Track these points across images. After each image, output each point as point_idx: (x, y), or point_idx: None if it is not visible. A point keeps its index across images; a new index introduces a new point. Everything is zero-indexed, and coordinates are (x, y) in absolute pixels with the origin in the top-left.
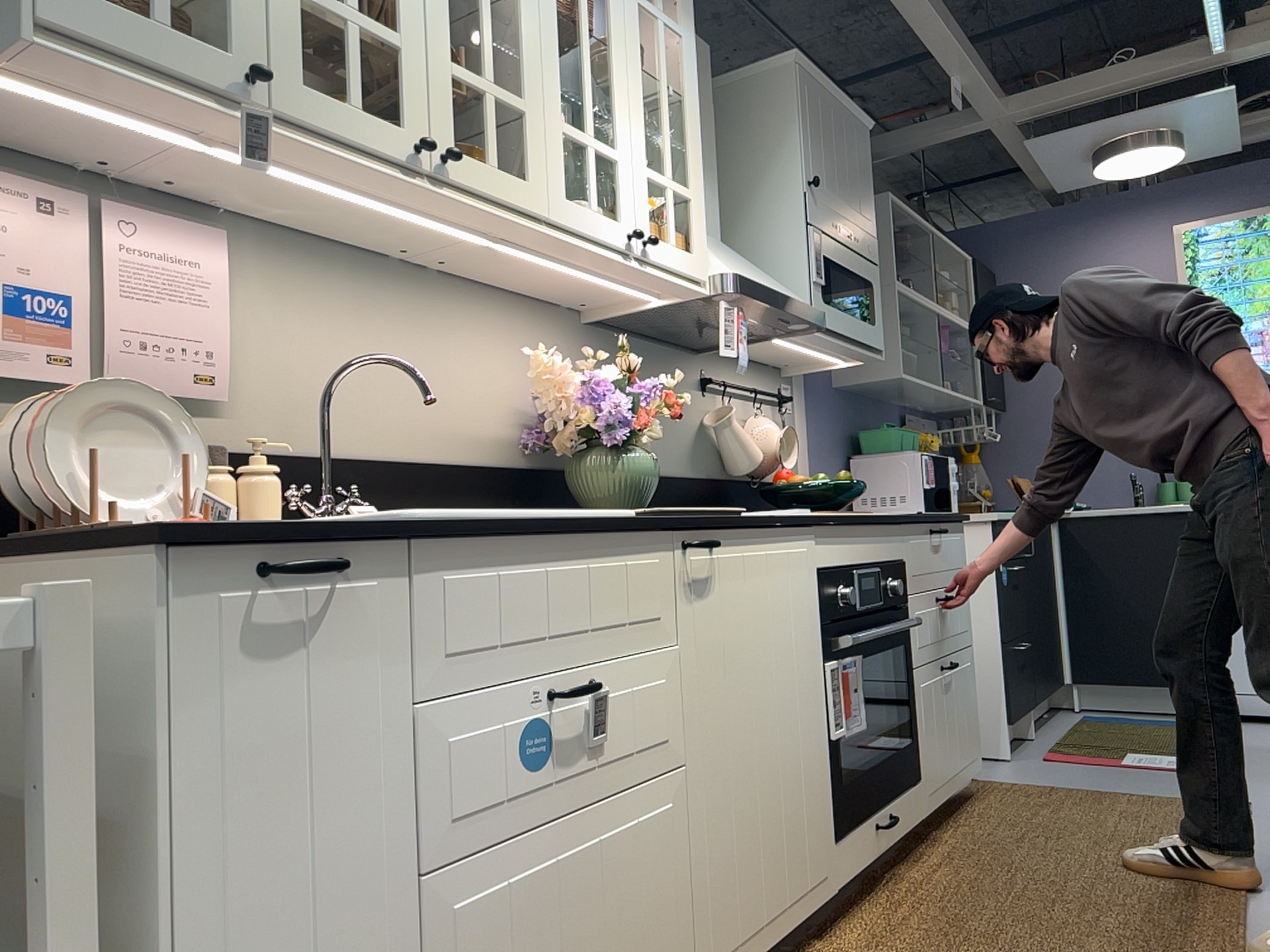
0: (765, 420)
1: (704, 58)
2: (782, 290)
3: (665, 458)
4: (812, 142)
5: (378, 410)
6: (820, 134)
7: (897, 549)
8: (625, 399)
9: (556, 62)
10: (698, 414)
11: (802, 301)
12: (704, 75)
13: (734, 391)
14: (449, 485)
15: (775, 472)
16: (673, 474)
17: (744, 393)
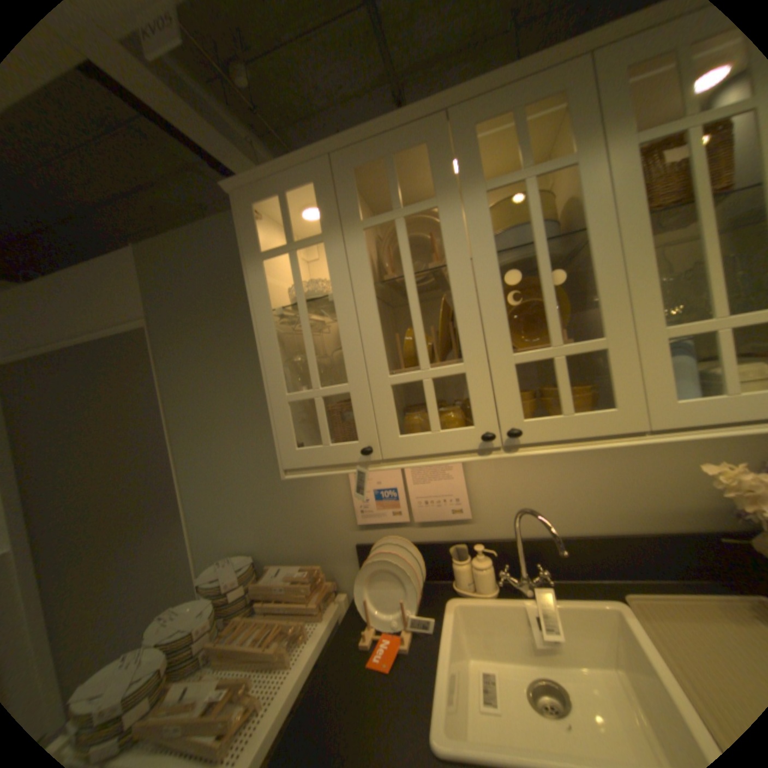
0: None
1: None
2: None
3: None
4: None
5: (575, 506)
6: None
7: None
8: None
9: (653, 273)
10: None
11: None
12: None
13: None
14: (646, 551)
15: None
16: None
17: None
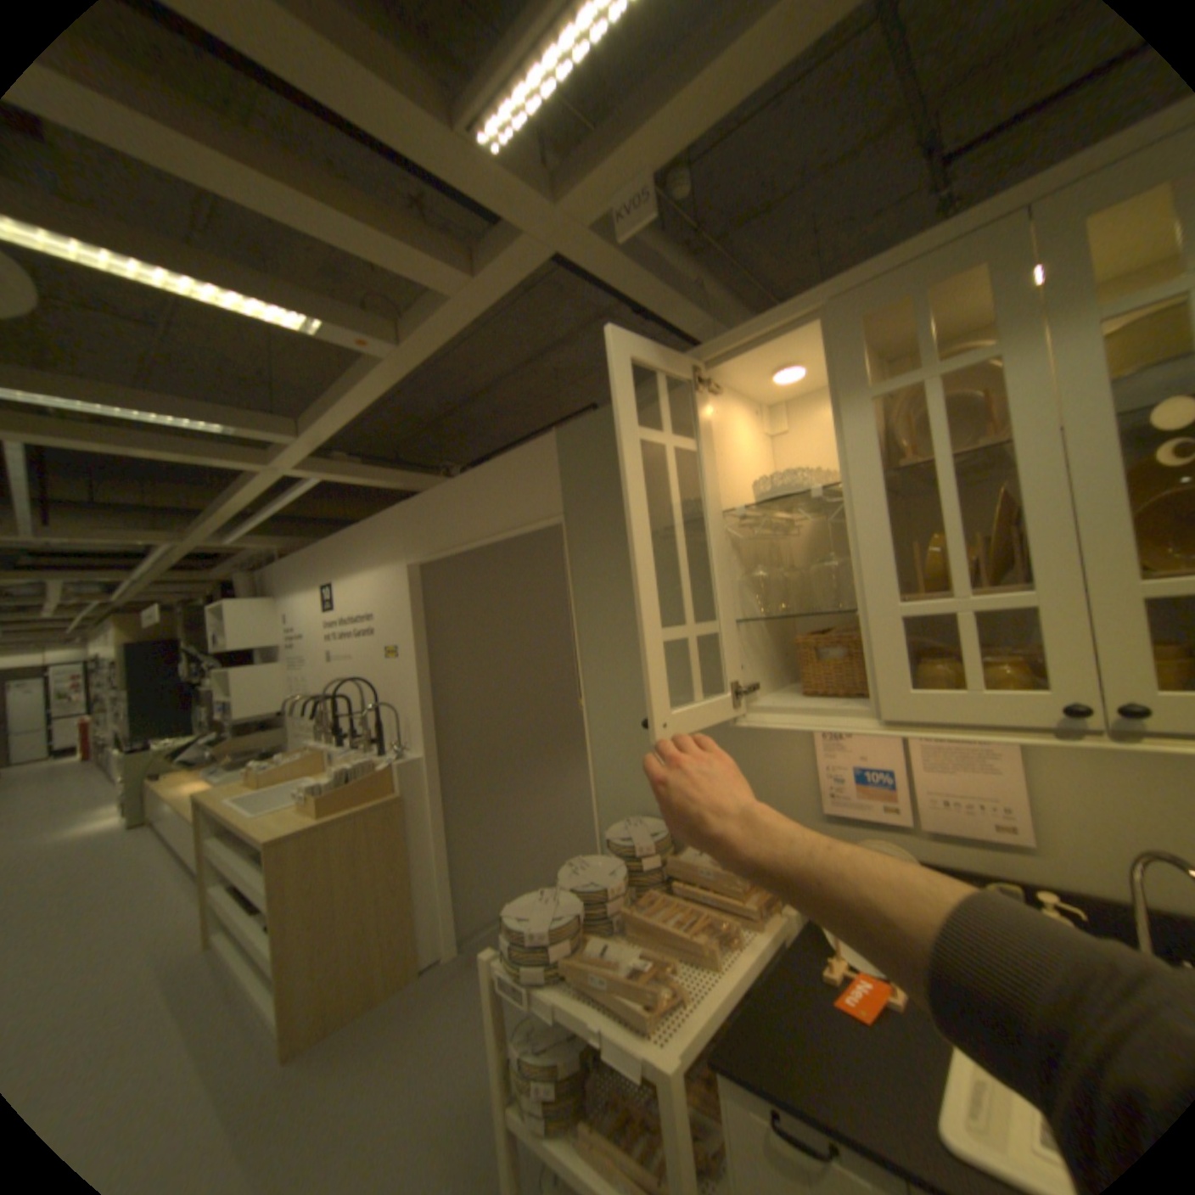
0: None
1: None
2: None
3: None
4: None
5: None
6: None
7: None
8: None
9: None
10: None
11: None
12: None
13: None
14: None
15: None
16: None
17: None
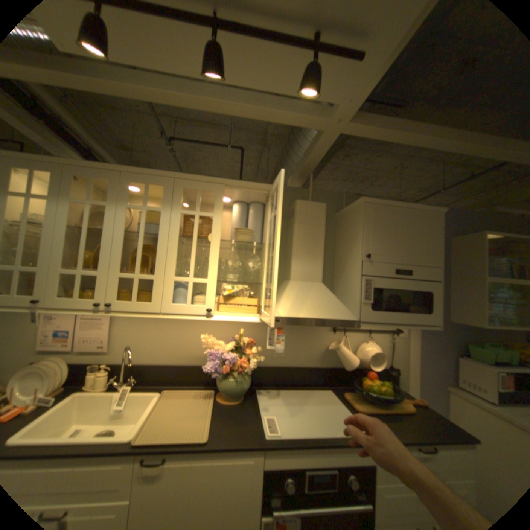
0: (368, 346)
1: (318, 209)
2: (323, 313)
3: (300, 360)
4: (372, 235)
5: (159, 349)
6: (382, 229)
7: (364, 460)
8: (238, 354)
9: (174, 257)
10: (327, 341)
11: (340, 316)
12: (317, 216)
13: (356, 330)
14: (182, 372)
15: (372, 369)
16: (304, 366)
17: (364, 331)
